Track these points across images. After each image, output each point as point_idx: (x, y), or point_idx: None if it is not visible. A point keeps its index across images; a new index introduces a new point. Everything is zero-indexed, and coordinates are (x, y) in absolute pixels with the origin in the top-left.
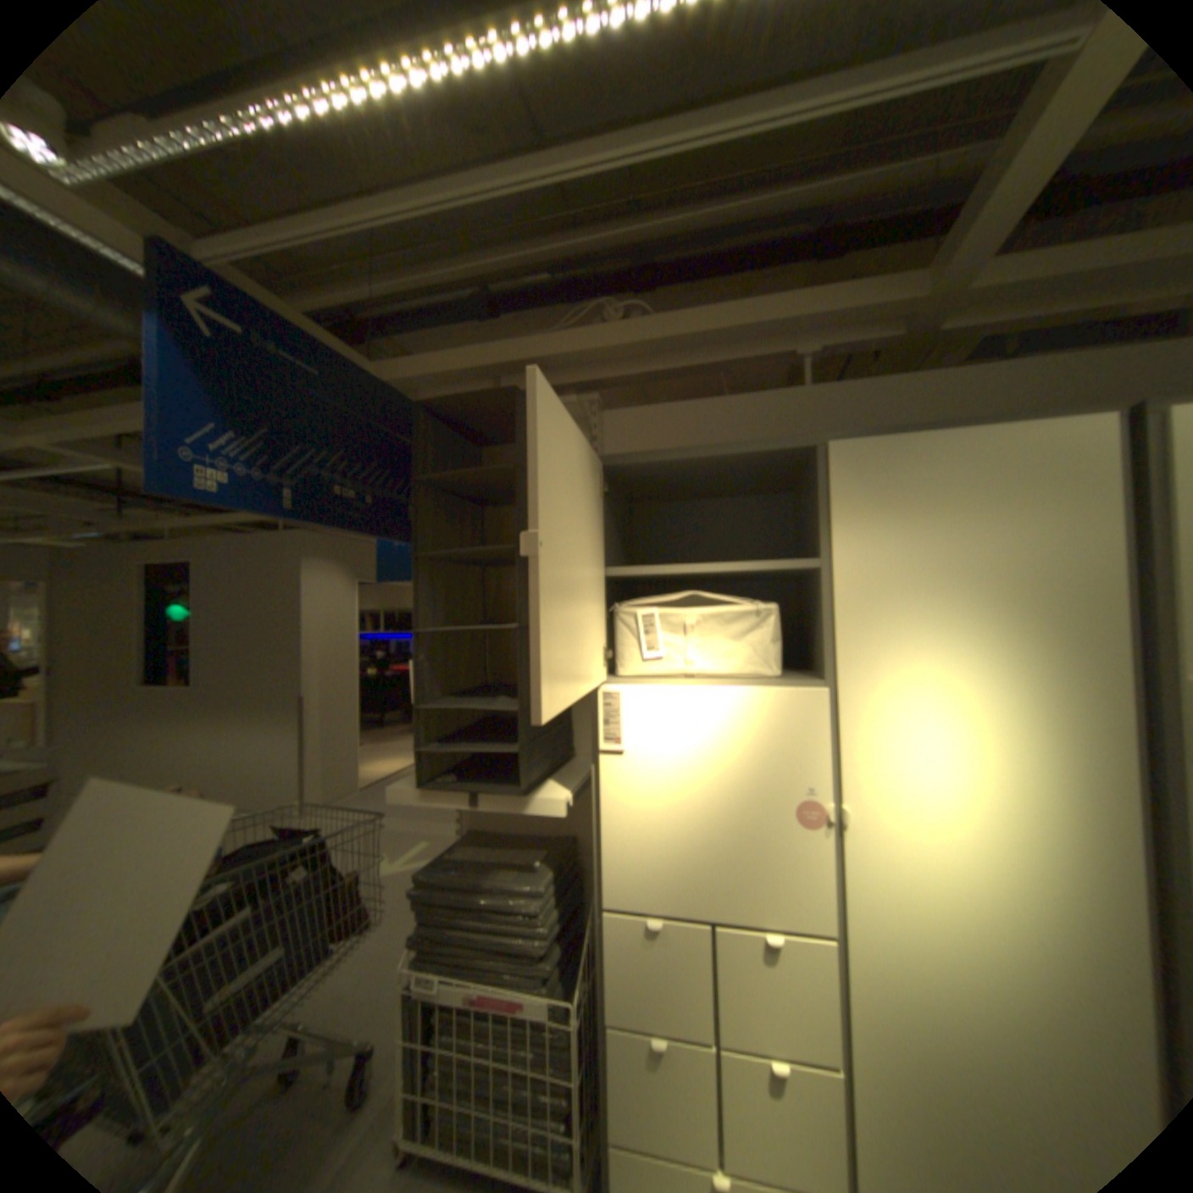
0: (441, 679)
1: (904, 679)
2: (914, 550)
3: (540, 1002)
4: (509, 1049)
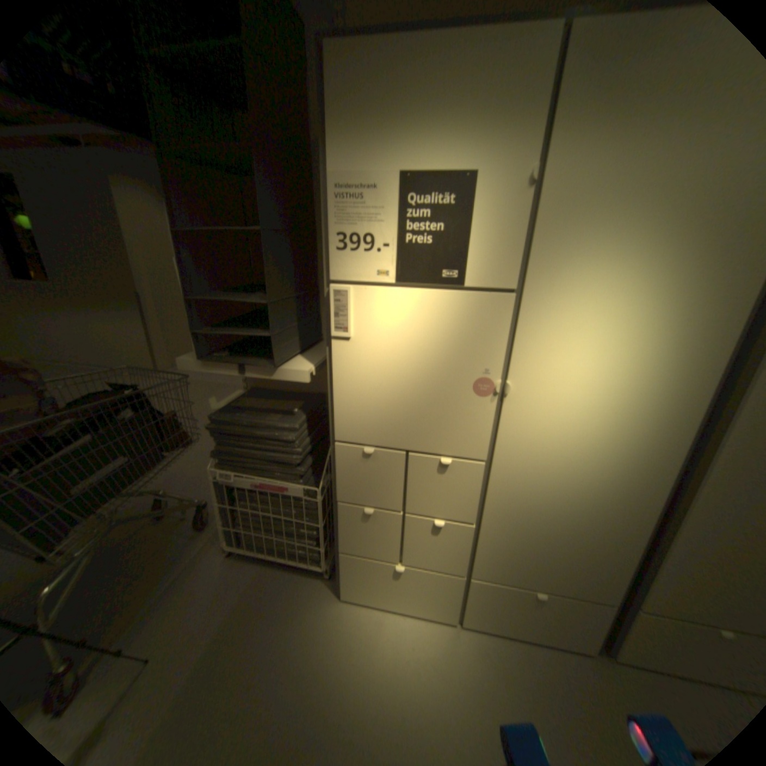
0: (207, 275)
1: (578, 286)
2: (622, 161)
3: (298, 486)
4: (282, 507)
